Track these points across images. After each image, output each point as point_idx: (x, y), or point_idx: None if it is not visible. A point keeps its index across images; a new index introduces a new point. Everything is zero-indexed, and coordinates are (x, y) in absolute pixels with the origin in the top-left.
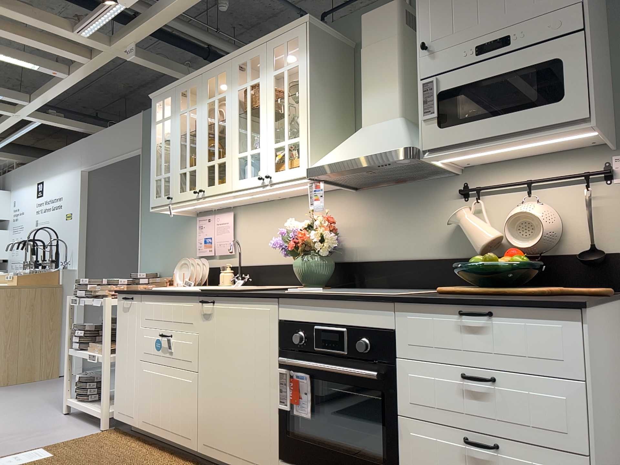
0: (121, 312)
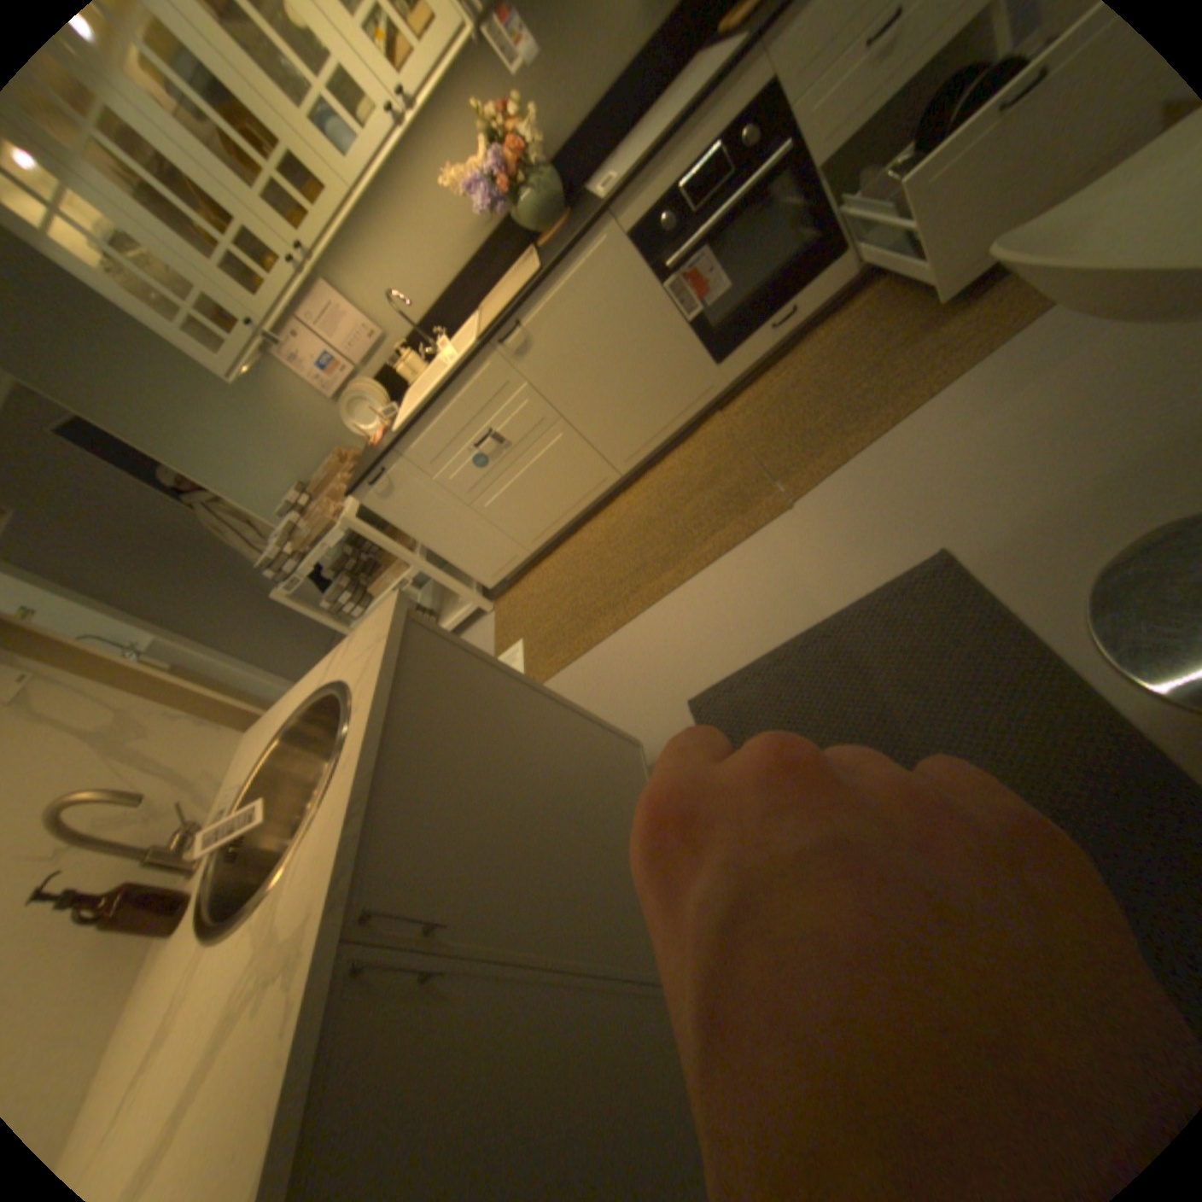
0: (384, 503)
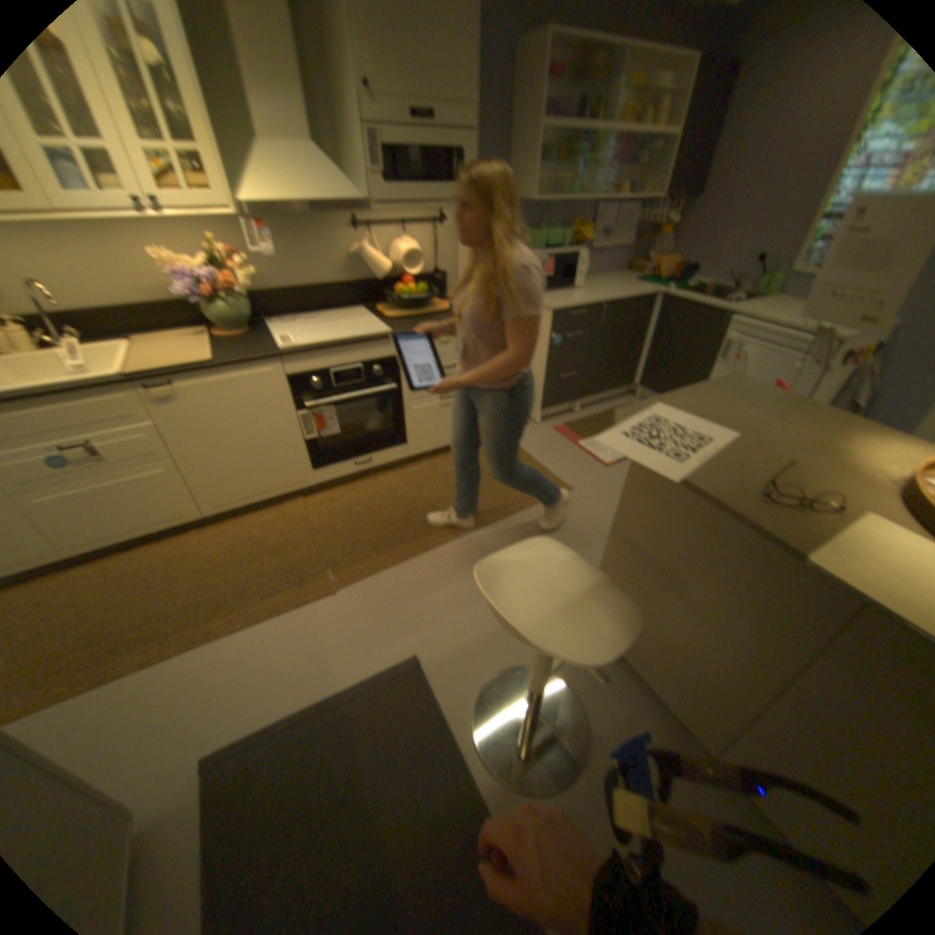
0: None
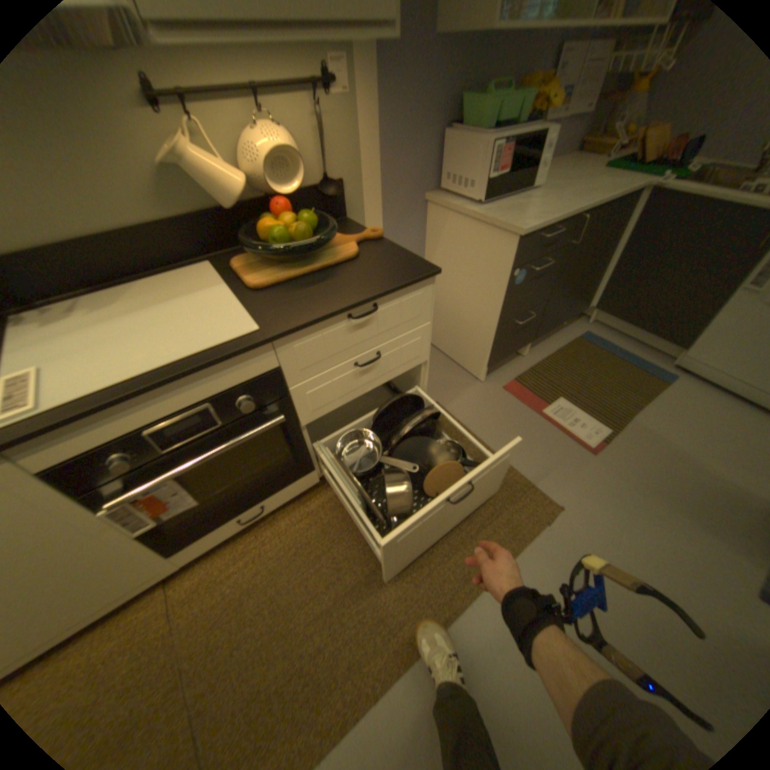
0: None
